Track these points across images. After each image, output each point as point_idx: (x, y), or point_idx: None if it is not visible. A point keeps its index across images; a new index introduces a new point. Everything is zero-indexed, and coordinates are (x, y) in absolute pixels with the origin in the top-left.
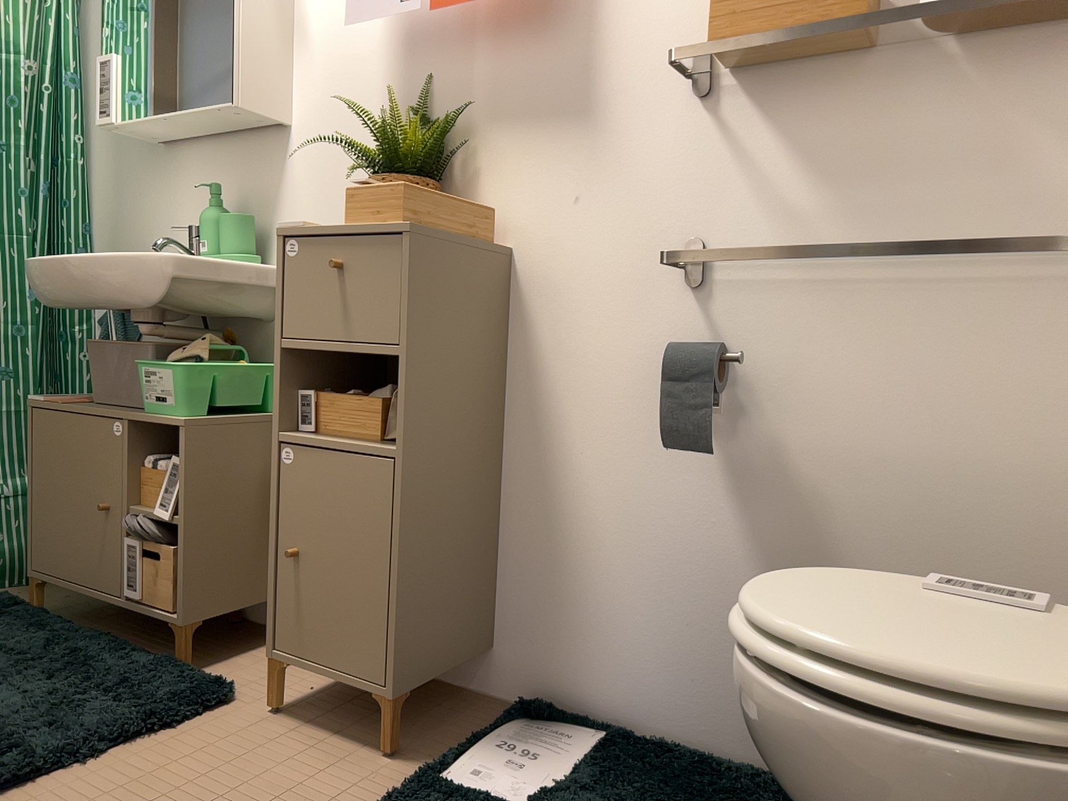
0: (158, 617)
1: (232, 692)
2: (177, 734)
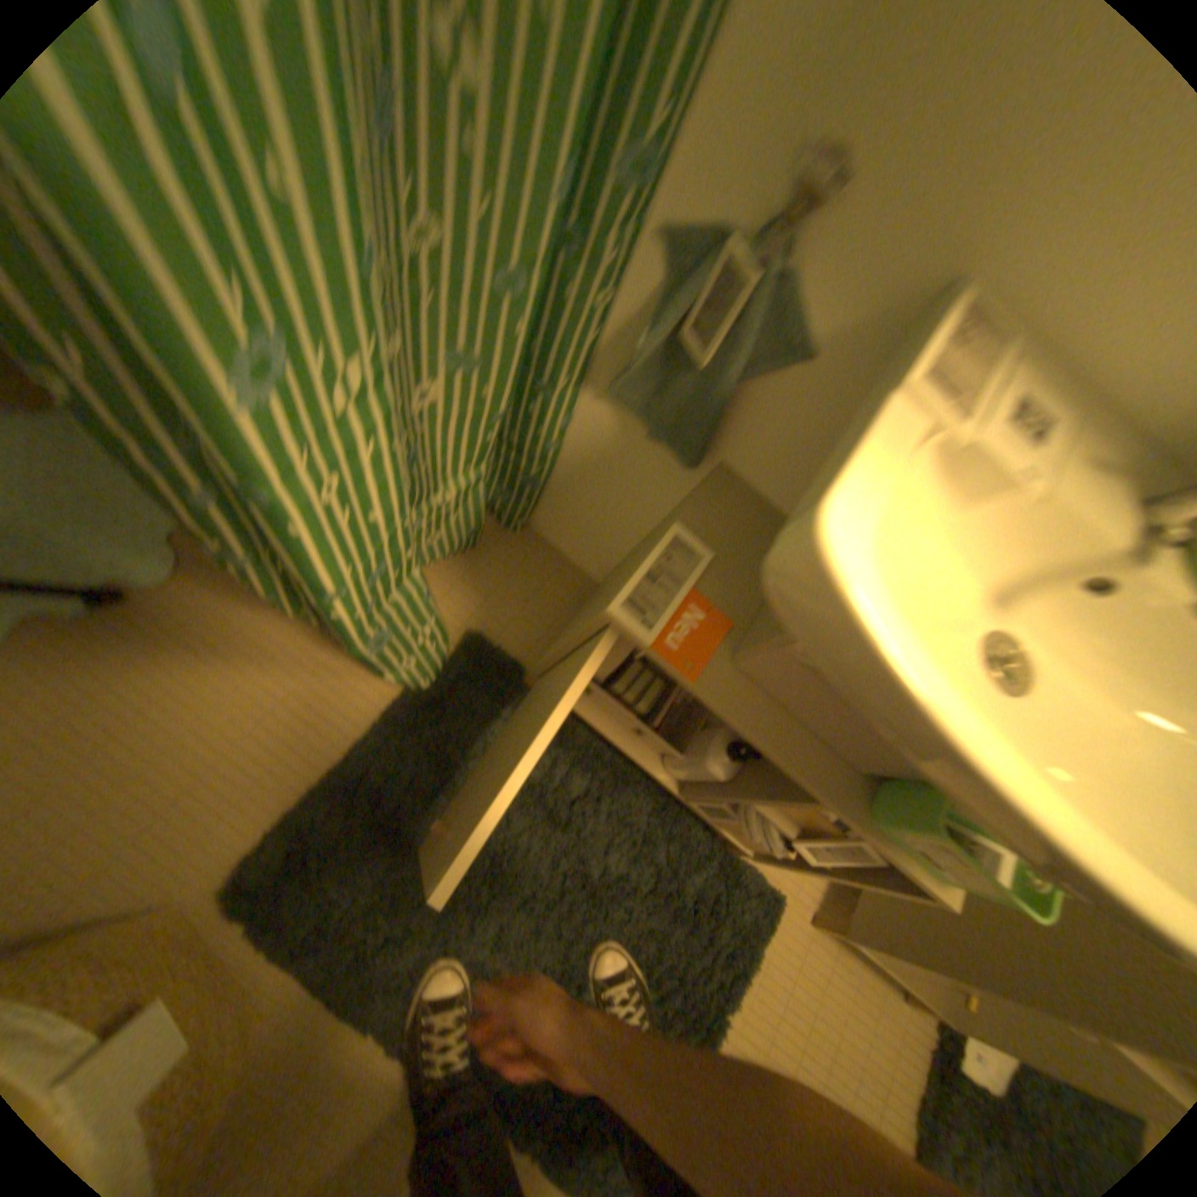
0: (728, 836)
1: (790, 910)
2: (766, 980)
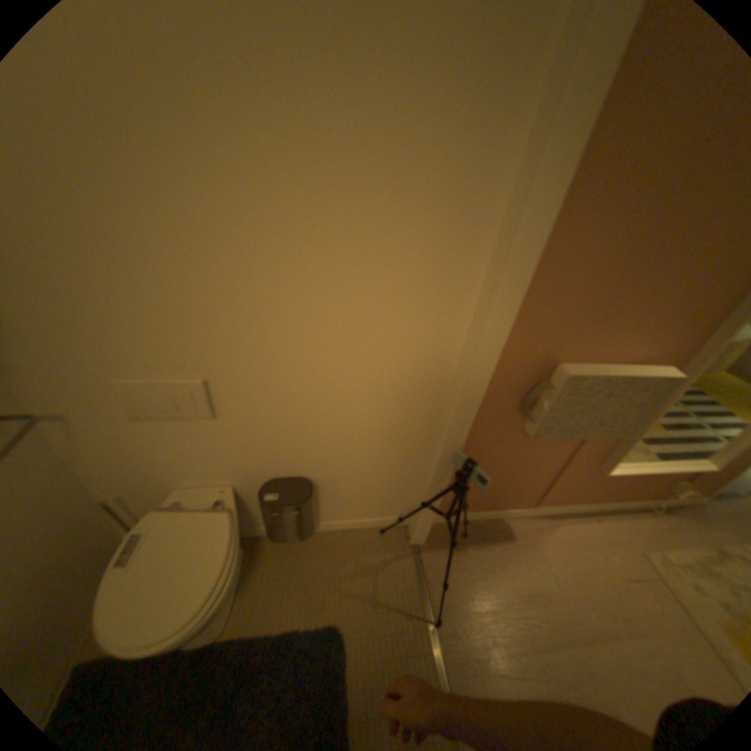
0: None
1: None
2: None
